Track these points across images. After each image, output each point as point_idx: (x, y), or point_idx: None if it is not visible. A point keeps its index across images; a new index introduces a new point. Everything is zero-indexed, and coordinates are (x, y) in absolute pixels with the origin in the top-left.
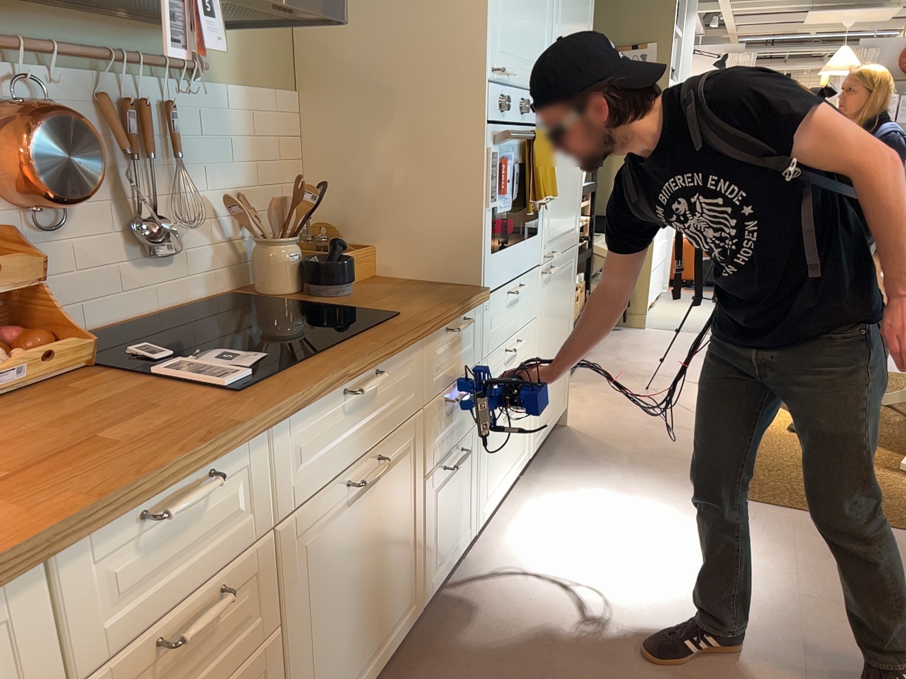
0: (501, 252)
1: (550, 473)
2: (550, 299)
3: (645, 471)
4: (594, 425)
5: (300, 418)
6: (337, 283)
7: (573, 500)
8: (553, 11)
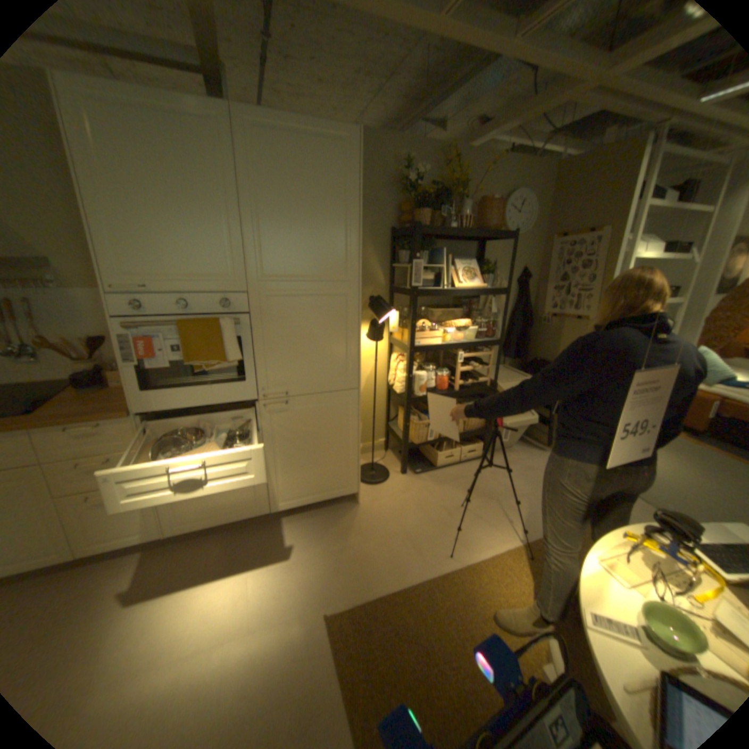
0: (162, 391)
1: (285, 530)
2: (290, 423)
3: (327, 568)
4: (372, 514)
5: None
6: (73, 388)
7: (258, 555)
8: (240, 232)
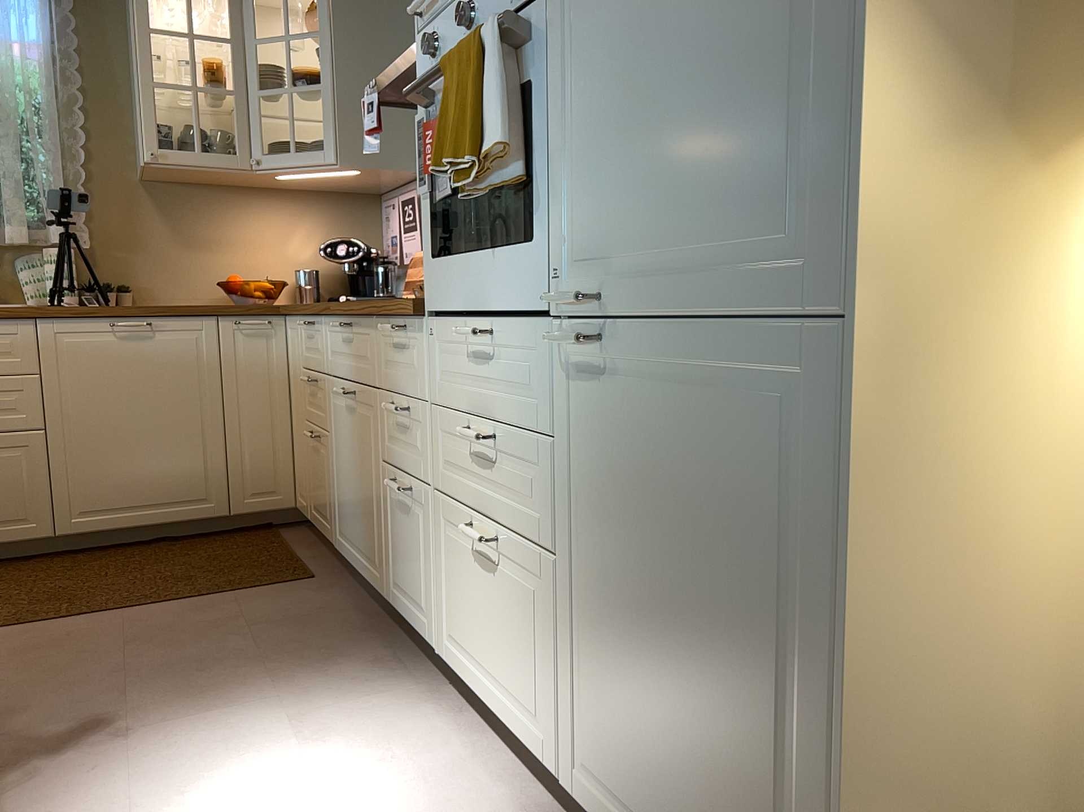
0: (451, 260)
1: None
2: (618, 441)
3: None
4: None
5: (329, 323)
6: None
7: None
8: None
